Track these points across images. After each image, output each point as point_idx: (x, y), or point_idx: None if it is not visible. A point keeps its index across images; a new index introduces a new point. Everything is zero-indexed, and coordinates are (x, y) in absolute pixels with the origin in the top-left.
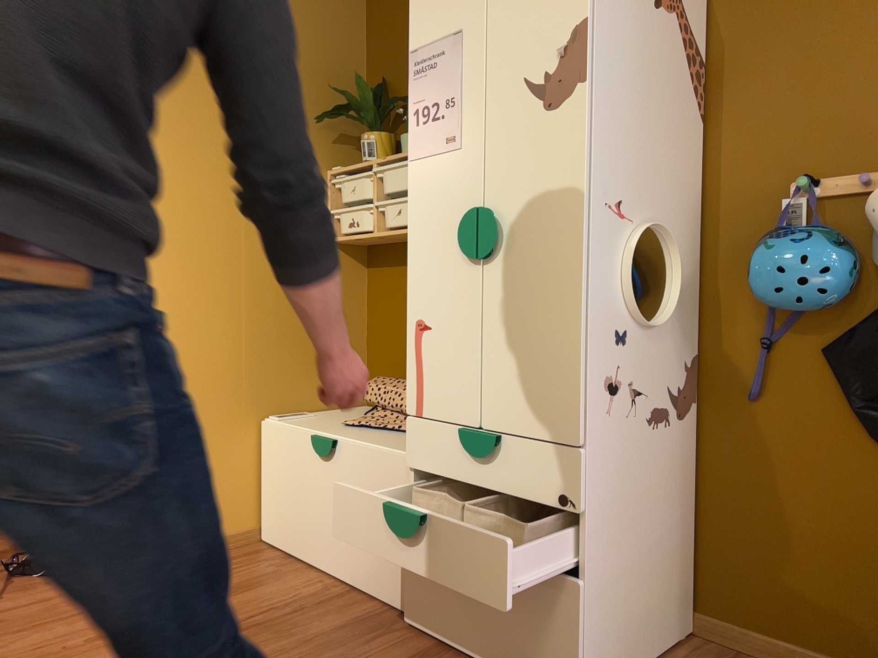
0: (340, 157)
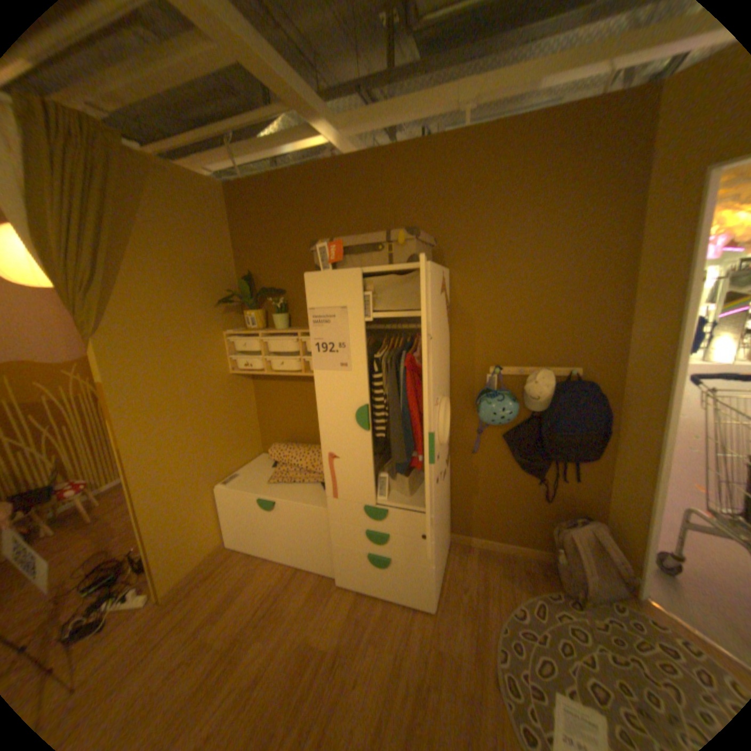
0: (228, 321)
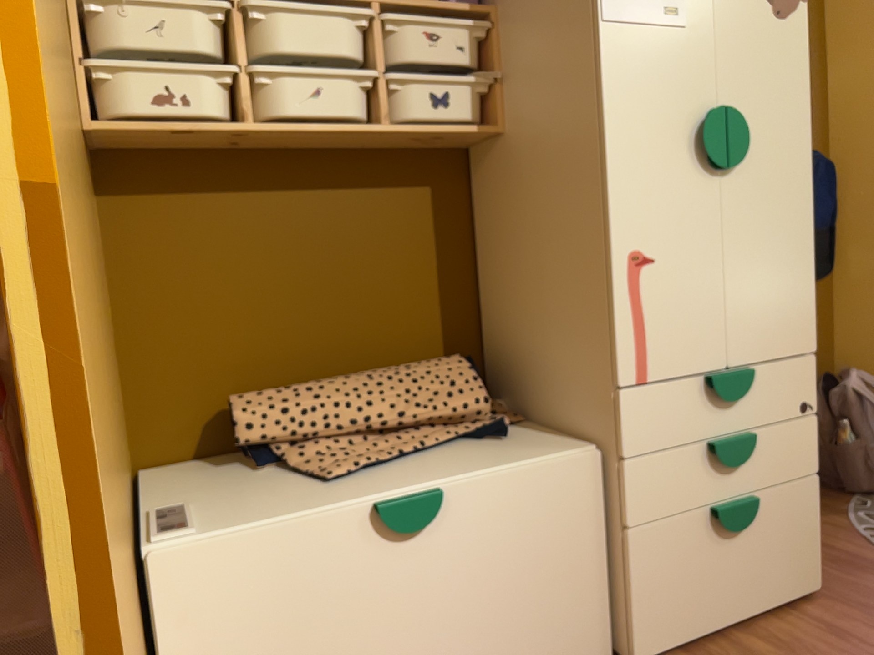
0: None
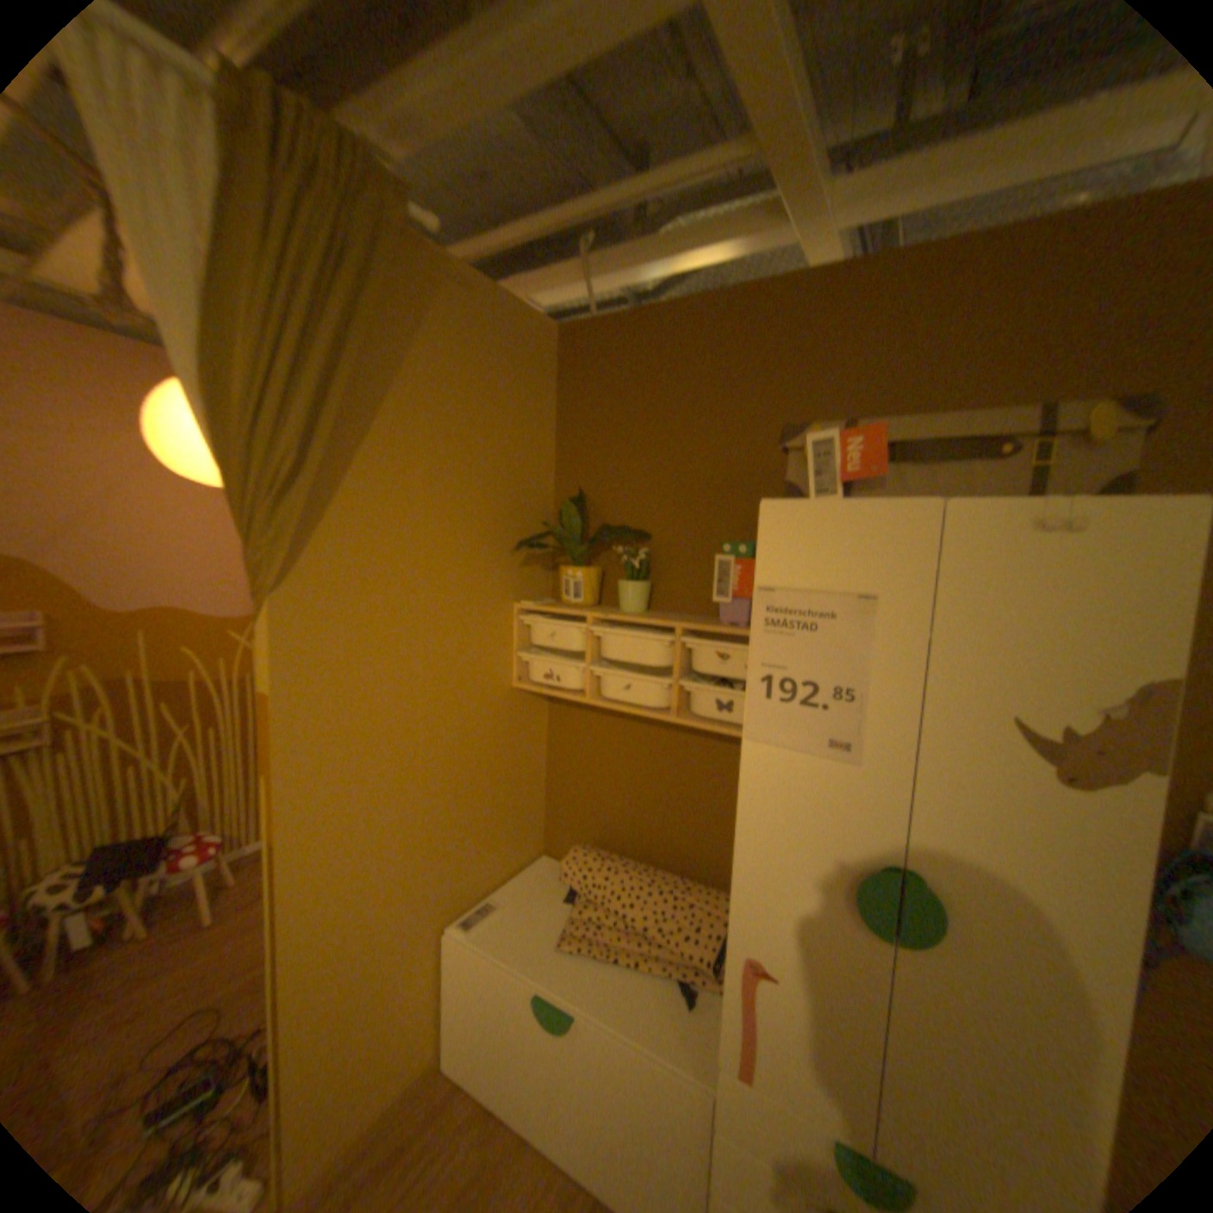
0: (527, 582)
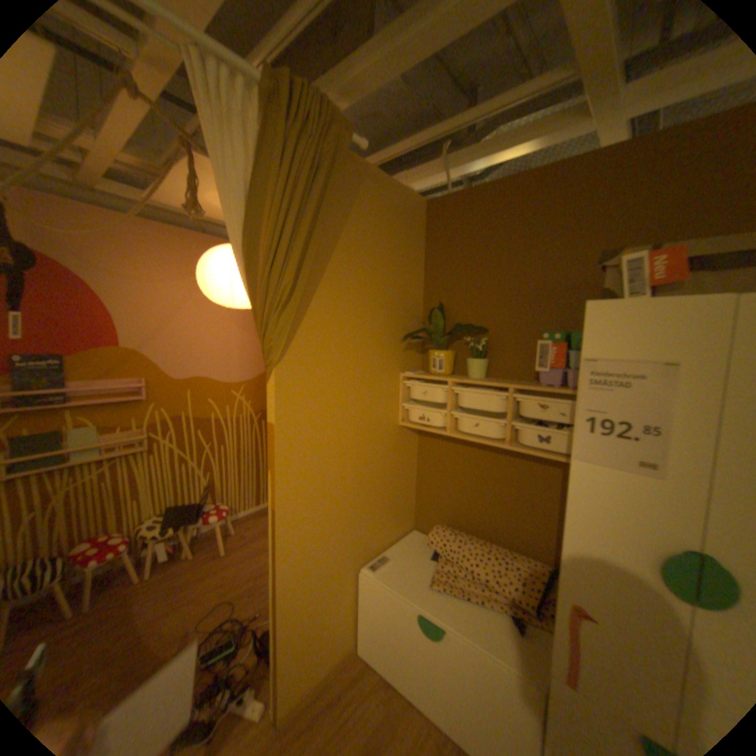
0: (406, 360)
